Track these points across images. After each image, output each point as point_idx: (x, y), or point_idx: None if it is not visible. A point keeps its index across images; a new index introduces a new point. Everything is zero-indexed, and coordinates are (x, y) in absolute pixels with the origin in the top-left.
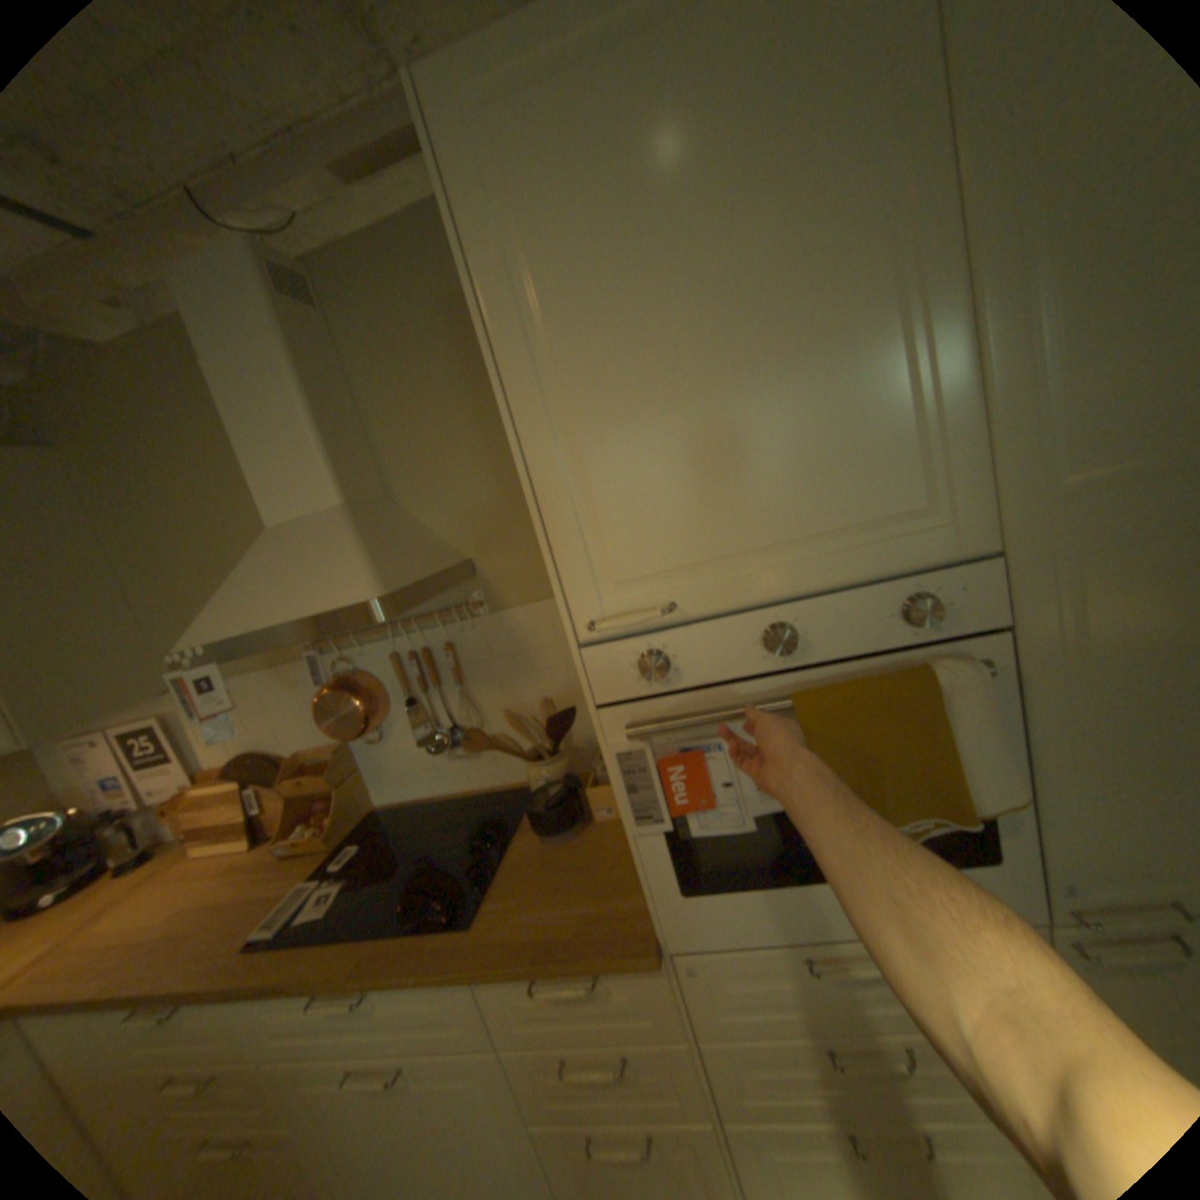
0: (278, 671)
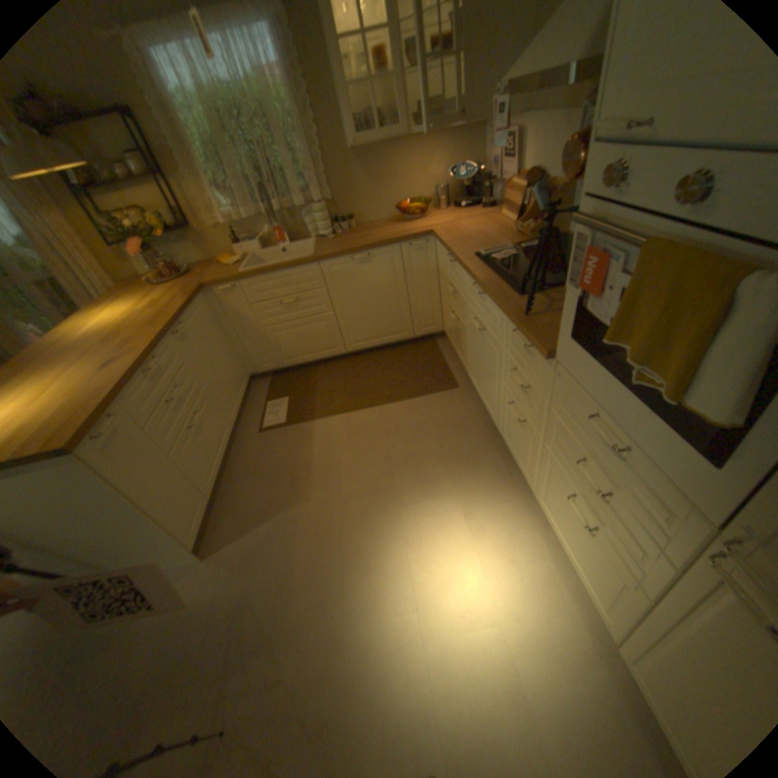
0: (570, 113)
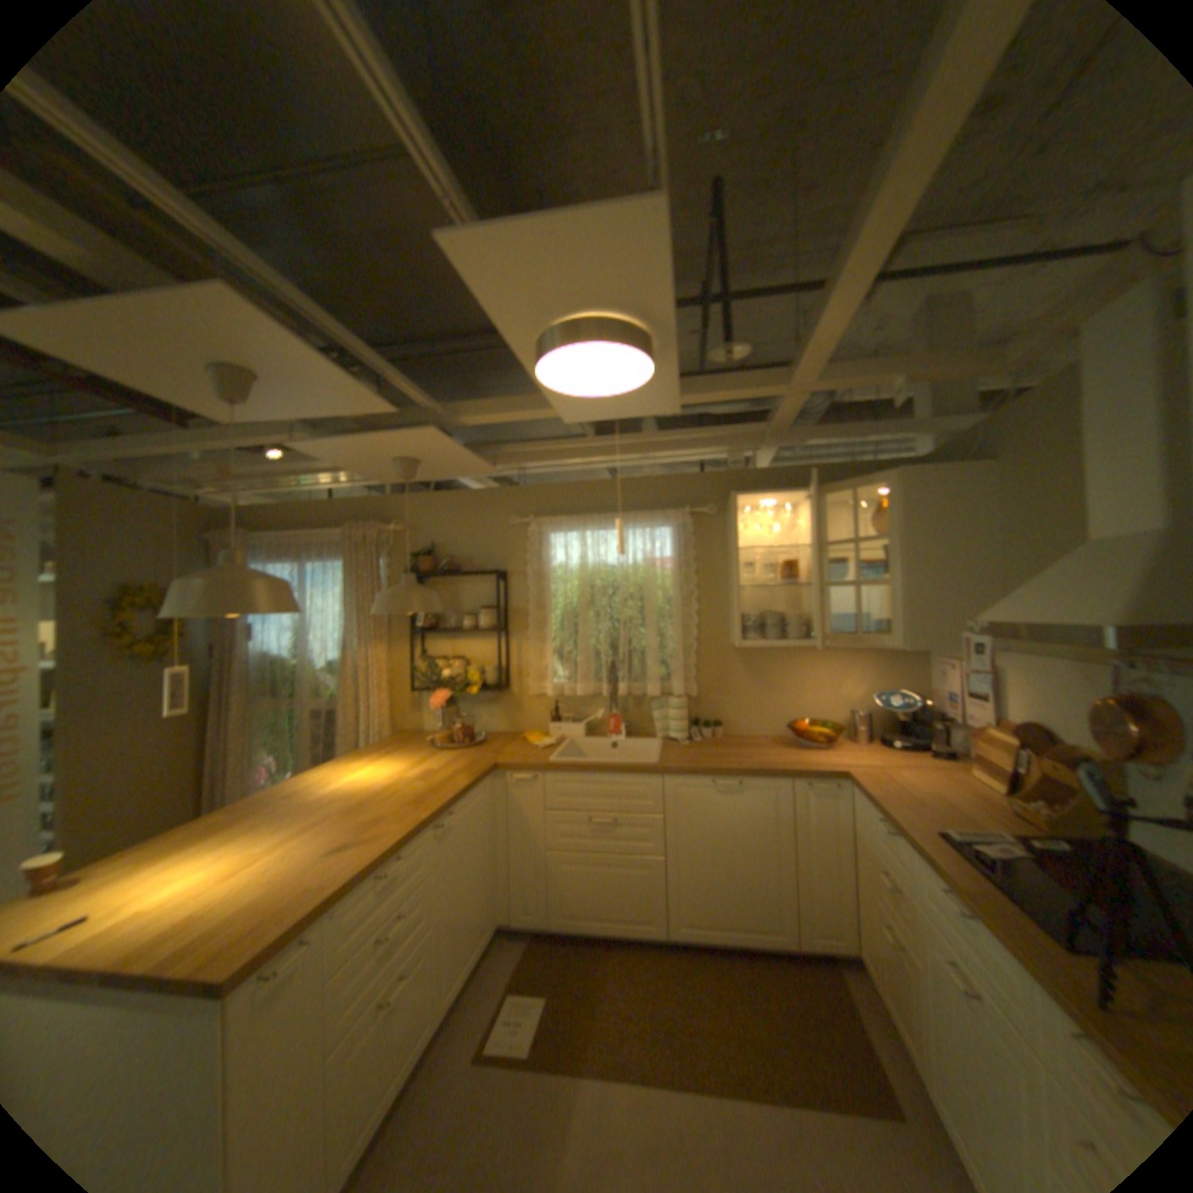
0: (1088, 668)
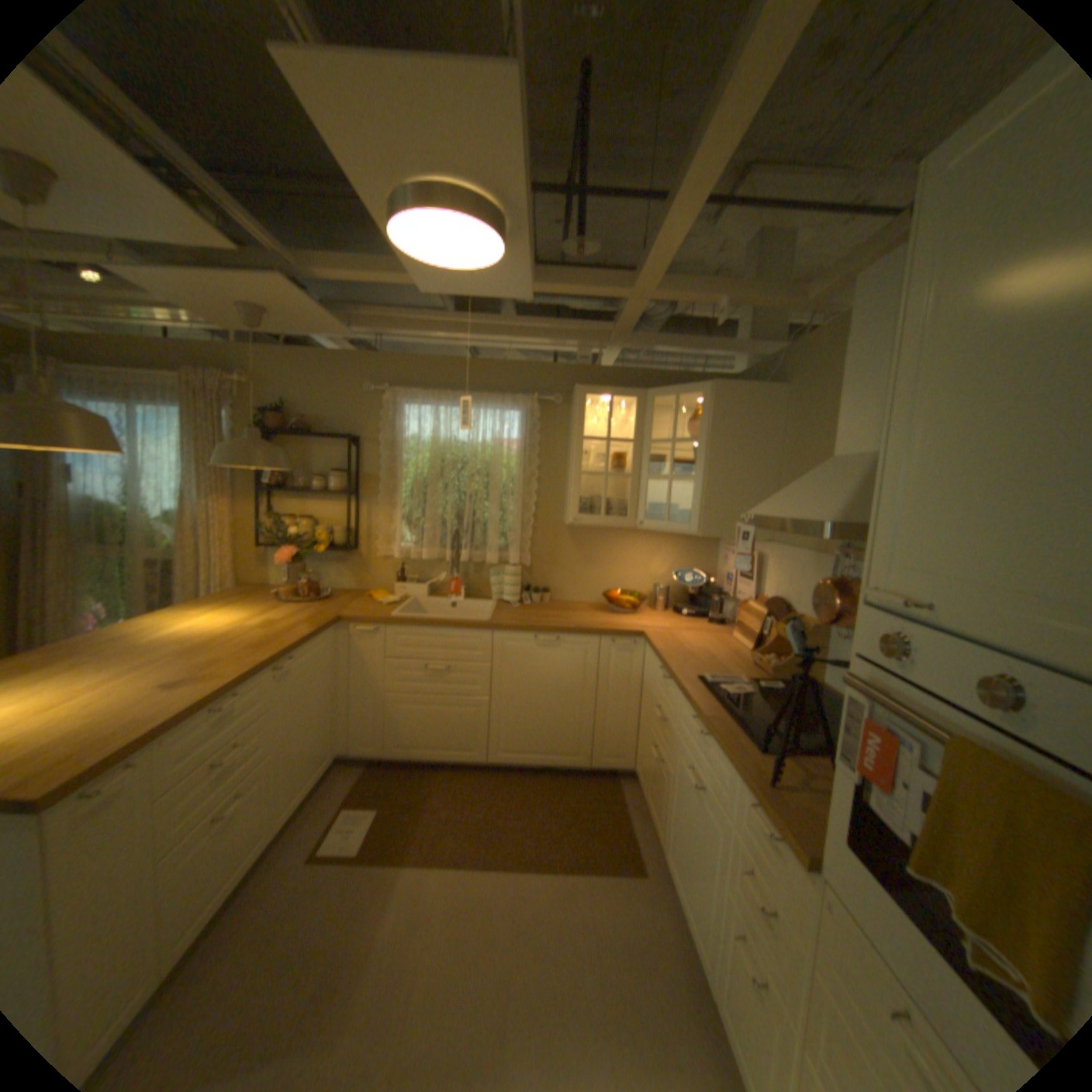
0: (820, 556)
